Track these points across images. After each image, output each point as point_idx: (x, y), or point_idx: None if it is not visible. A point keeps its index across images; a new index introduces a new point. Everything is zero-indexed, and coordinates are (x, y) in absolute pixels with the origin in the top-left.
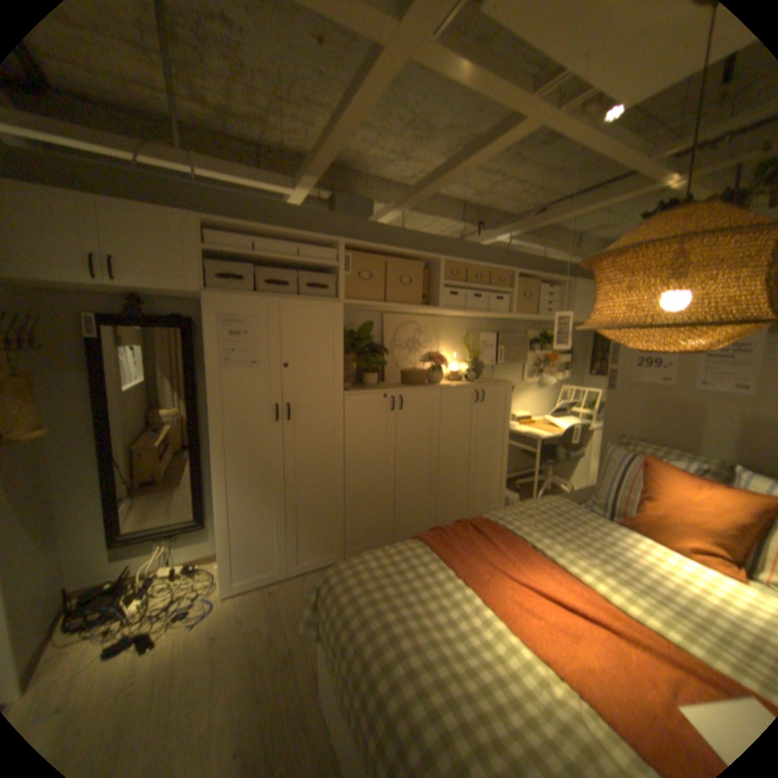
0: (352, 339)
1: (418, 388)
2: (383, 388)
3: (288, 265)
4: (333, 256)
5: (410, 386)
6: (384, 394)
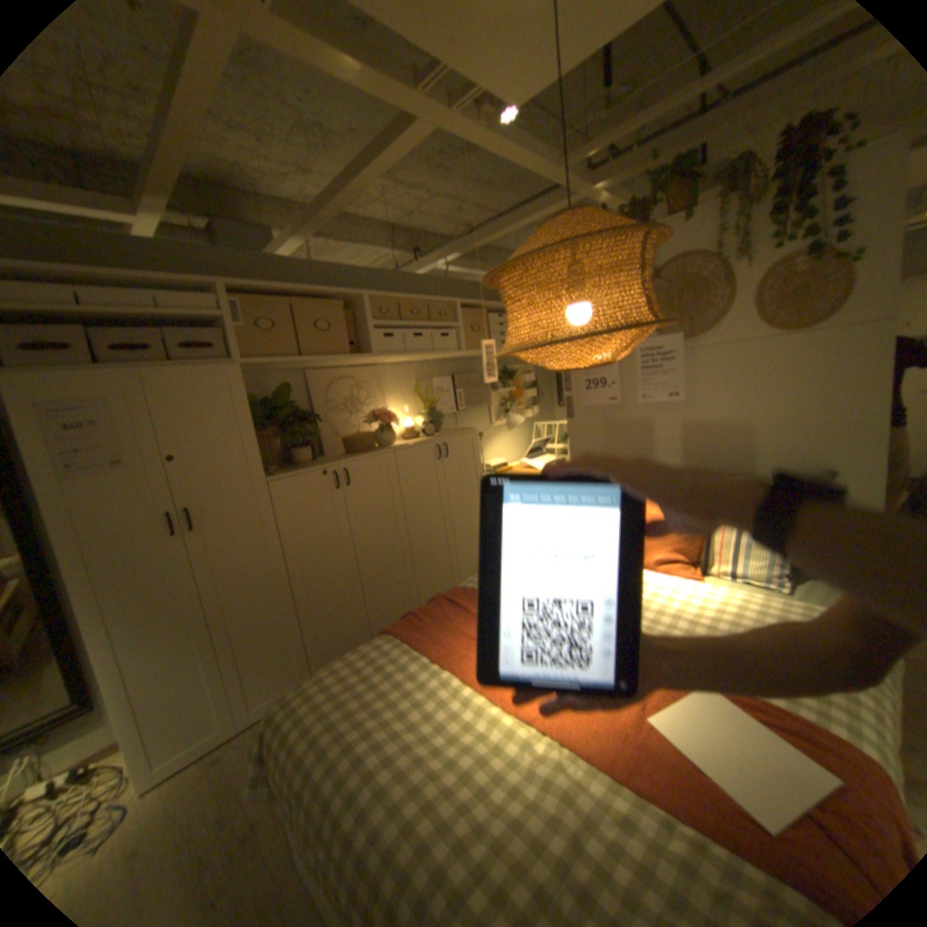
0: (267, 408)
1: (365, 453)
2: (320, 463)
3: (145, 320)
4: (211, 301)
5: (356, 453)
6: (322, 469)
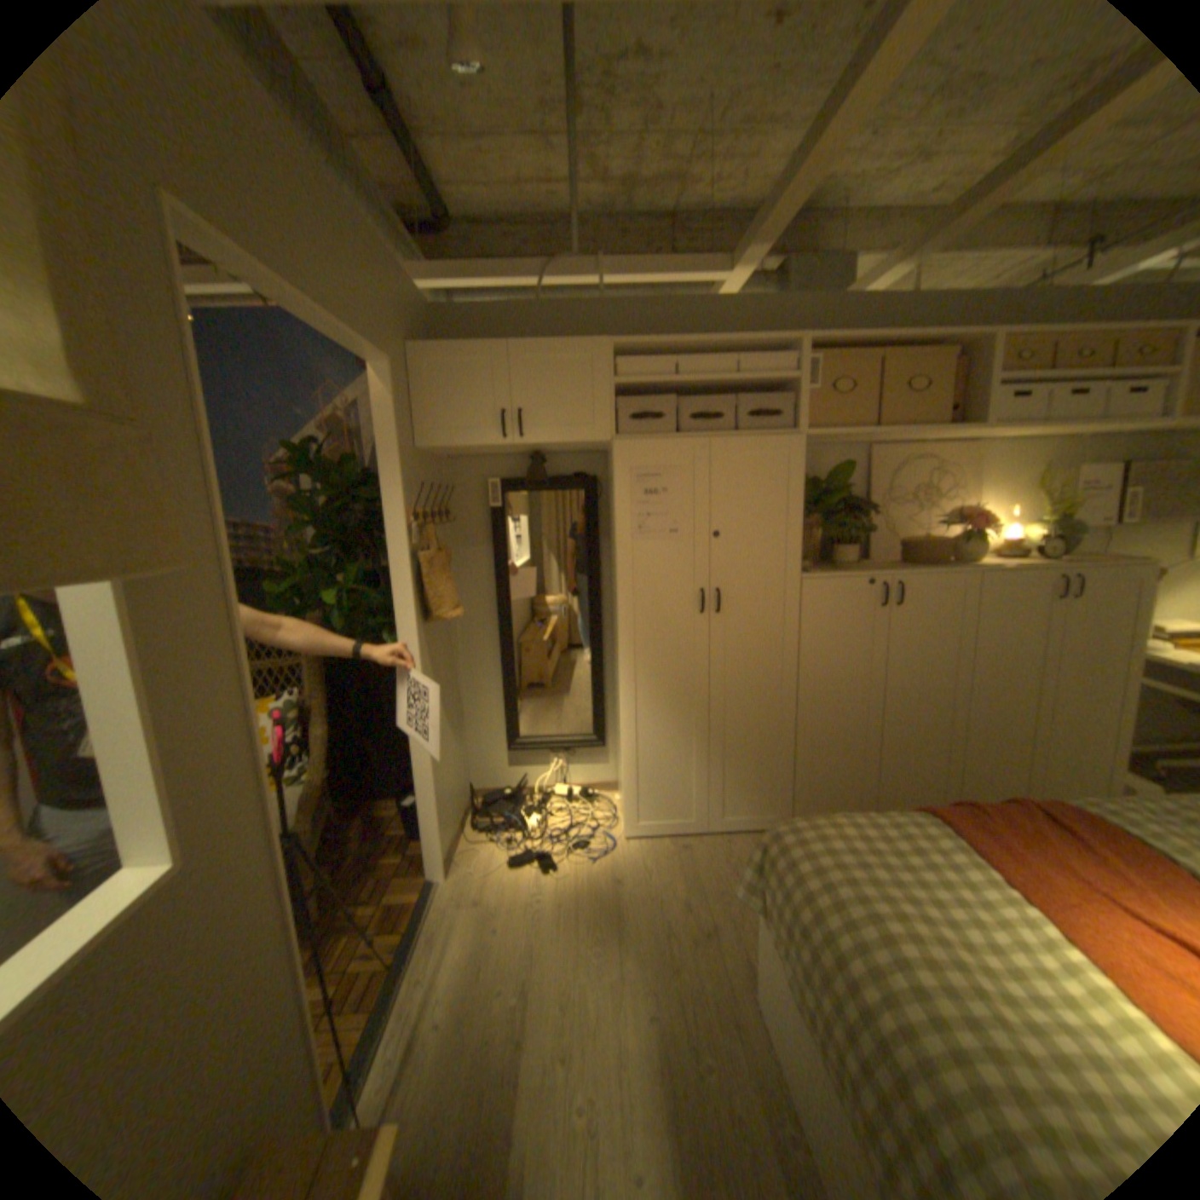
0: (817, 492)
1: (936, 569)
2: (868, 570)
3: (722, 388)
4: (792, 364)
5: (919, 567)
6: (871, 579)
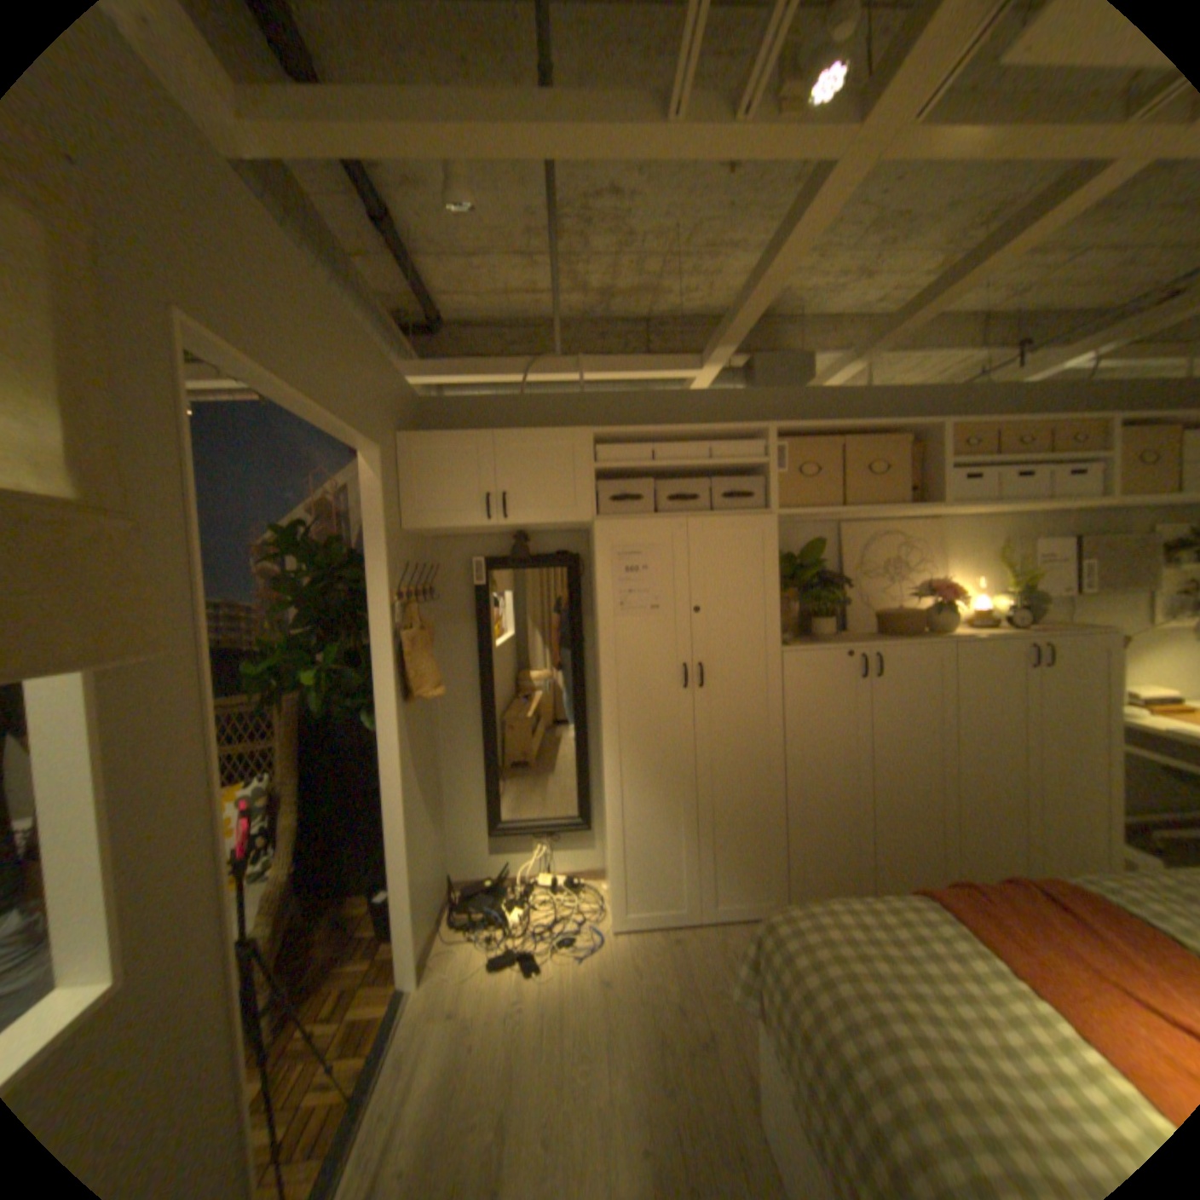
0: (791, 567)
1: (911, 640)
2: (845, 642)
3: (696, 472)
4: (760, 450)
5: (895, 638)
6: (849, 651)
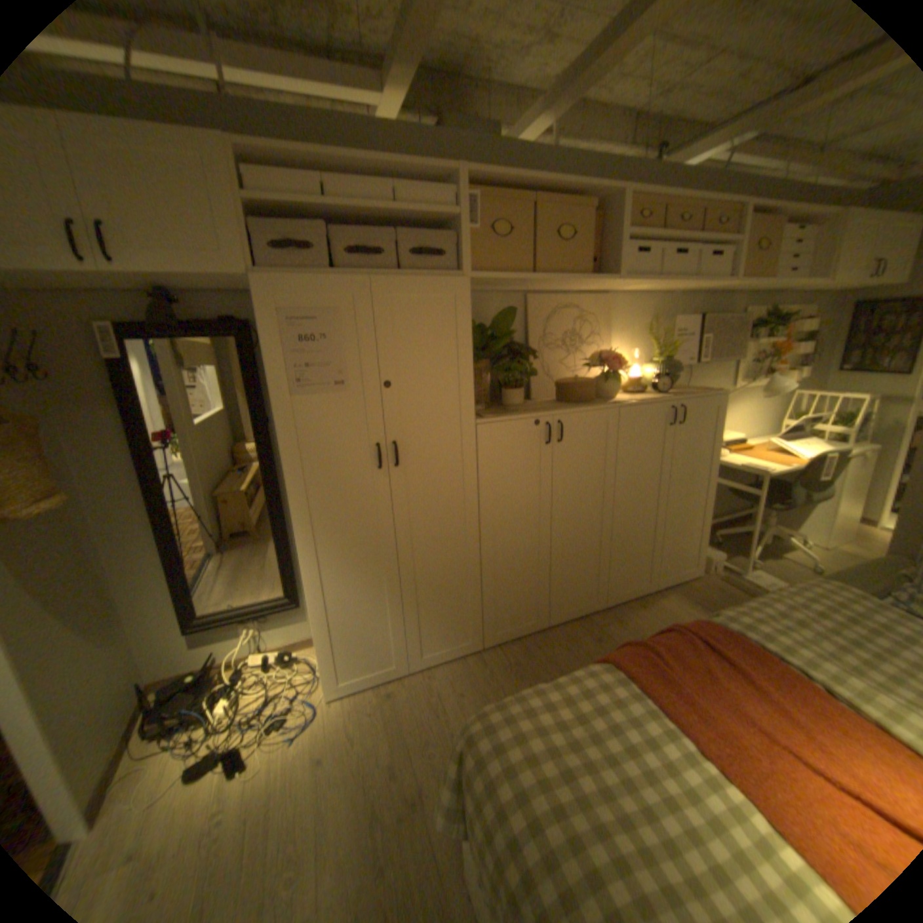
0: (483, 337)
1: (586, 407)
2: (532, 411)
3: (381, 221)
4: (451, 197)
5: (572, 404)
6: (535, 419)
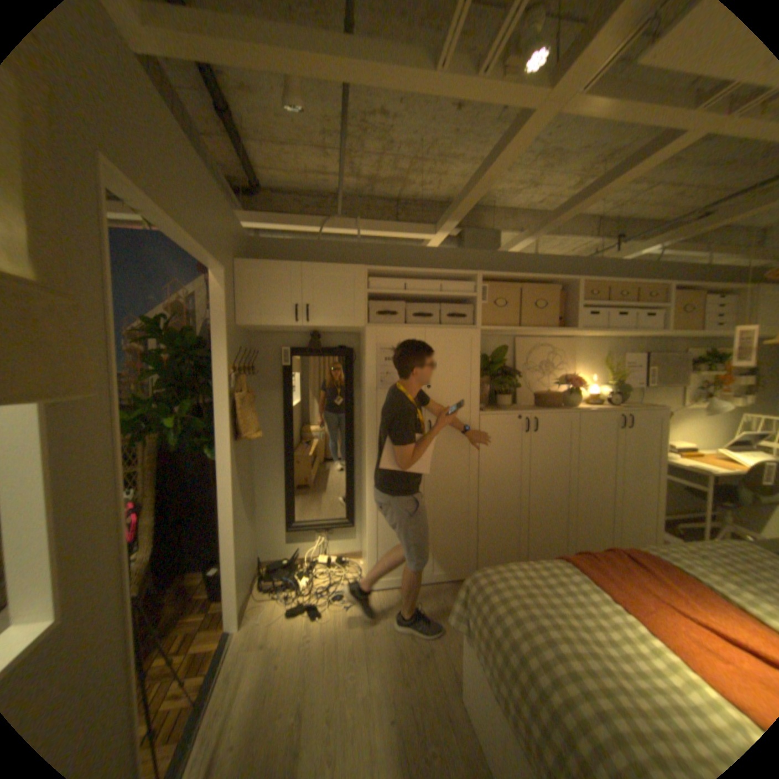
0: (486, 363)
1: (555, 410)
2: (517, 410)
3: (431, 299)
4: (471, 288)
5: (545, 408)
6: (519, 415)
